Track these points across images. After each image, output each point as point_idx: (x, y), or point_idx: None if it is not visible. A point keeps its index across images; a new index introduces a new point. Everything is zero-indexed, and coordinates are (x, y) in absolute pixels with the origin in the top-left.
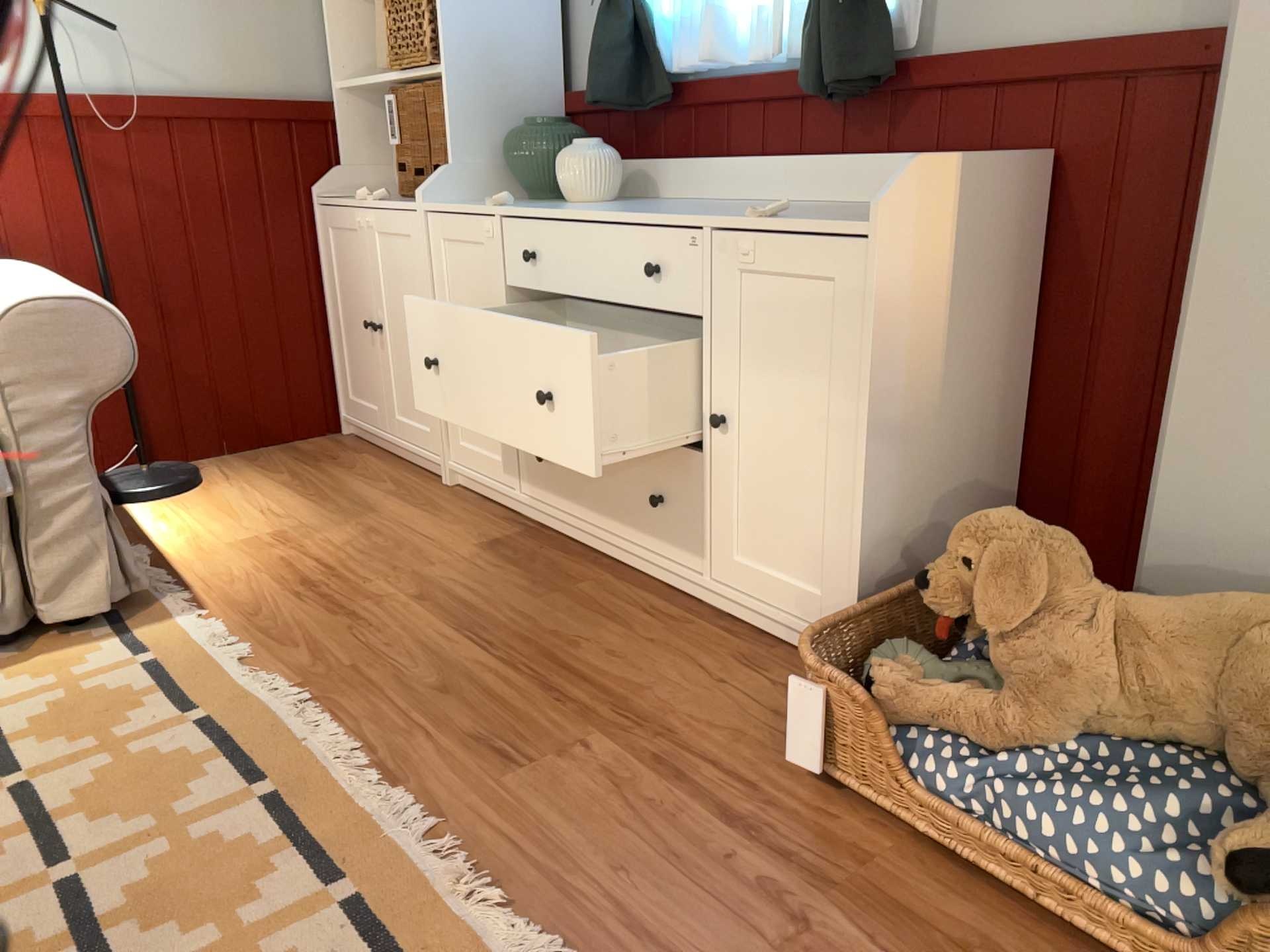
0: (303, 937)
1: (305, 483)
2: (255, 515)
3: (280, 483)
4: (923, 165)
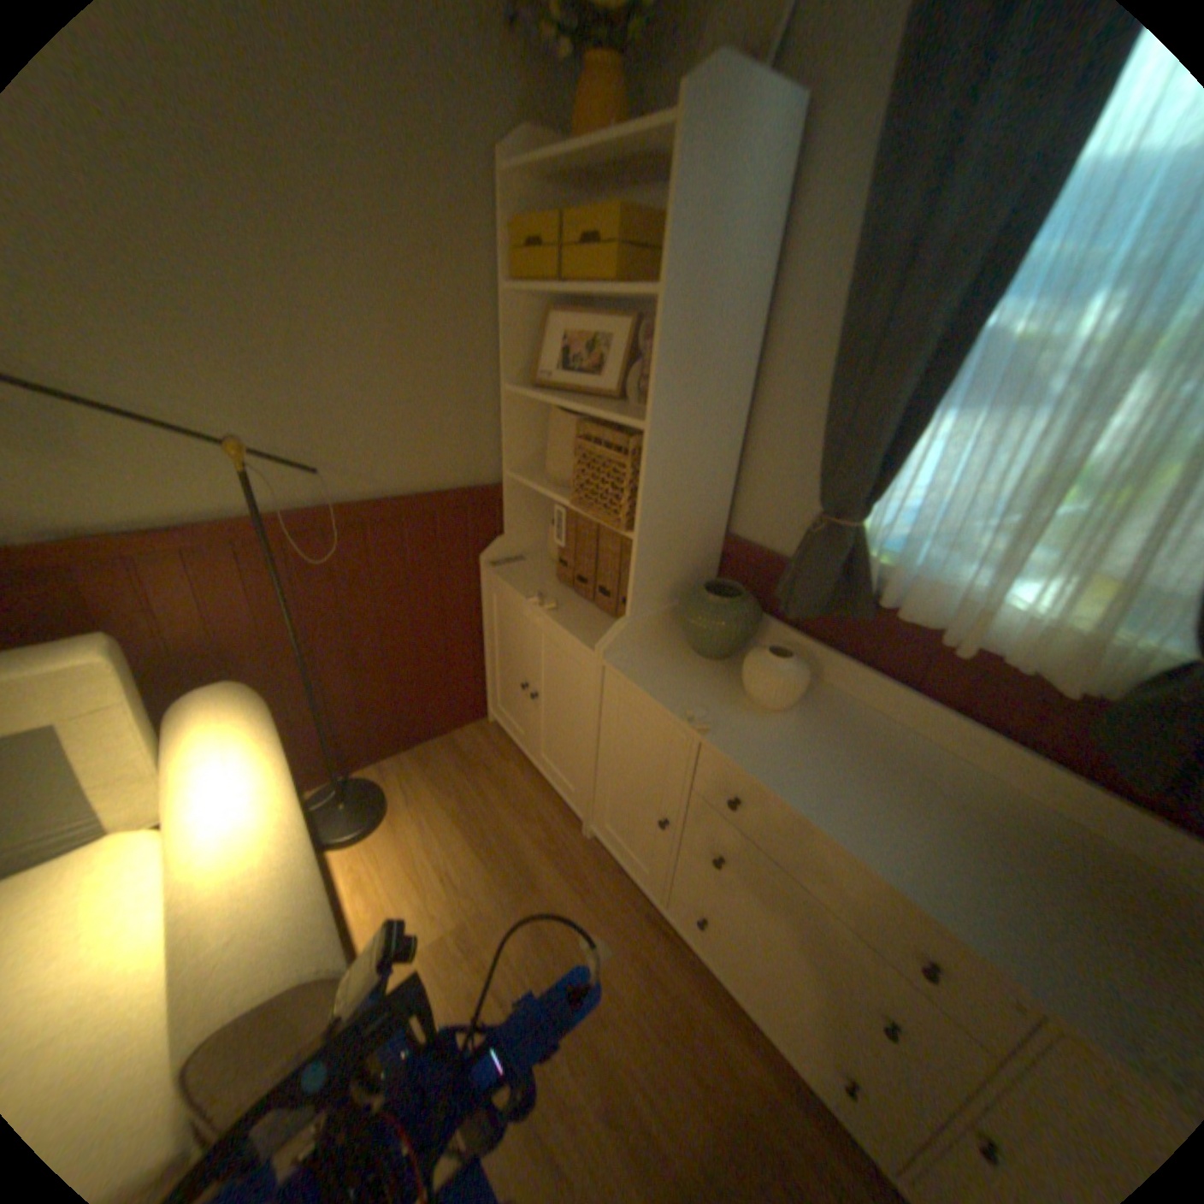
0: None
1: (471, 819)
2: (436, 886)
3: (451, 817)
4: None
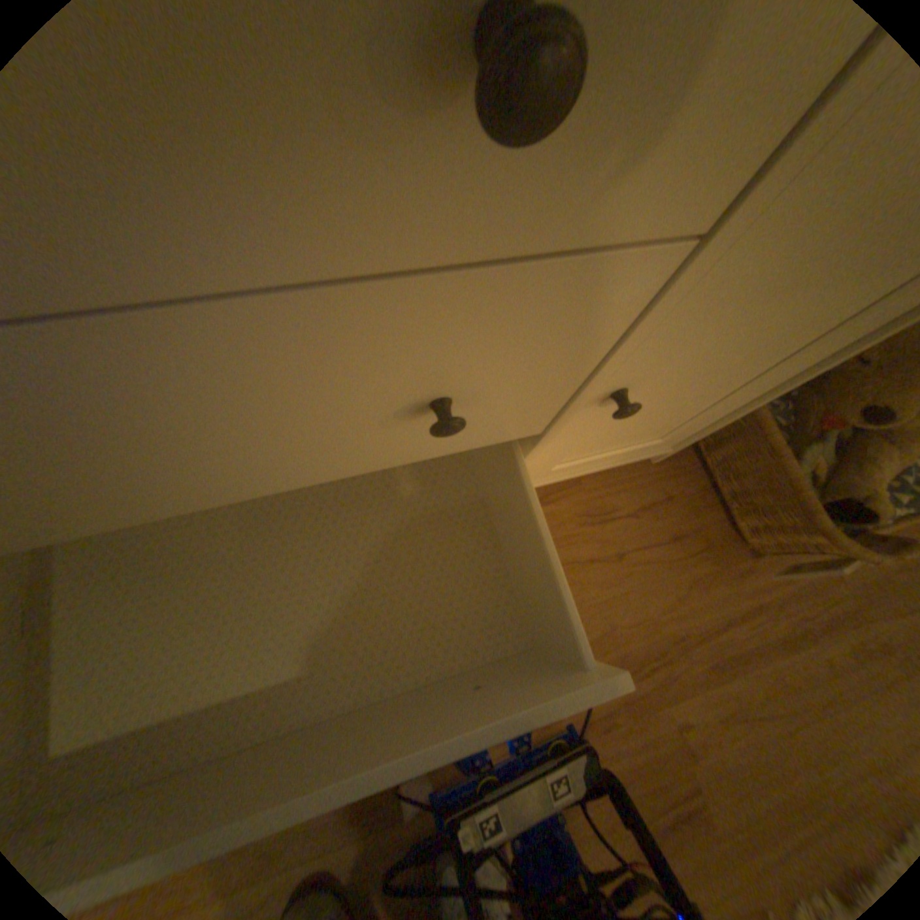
0: None
1: None
2: None
3: None
4: None
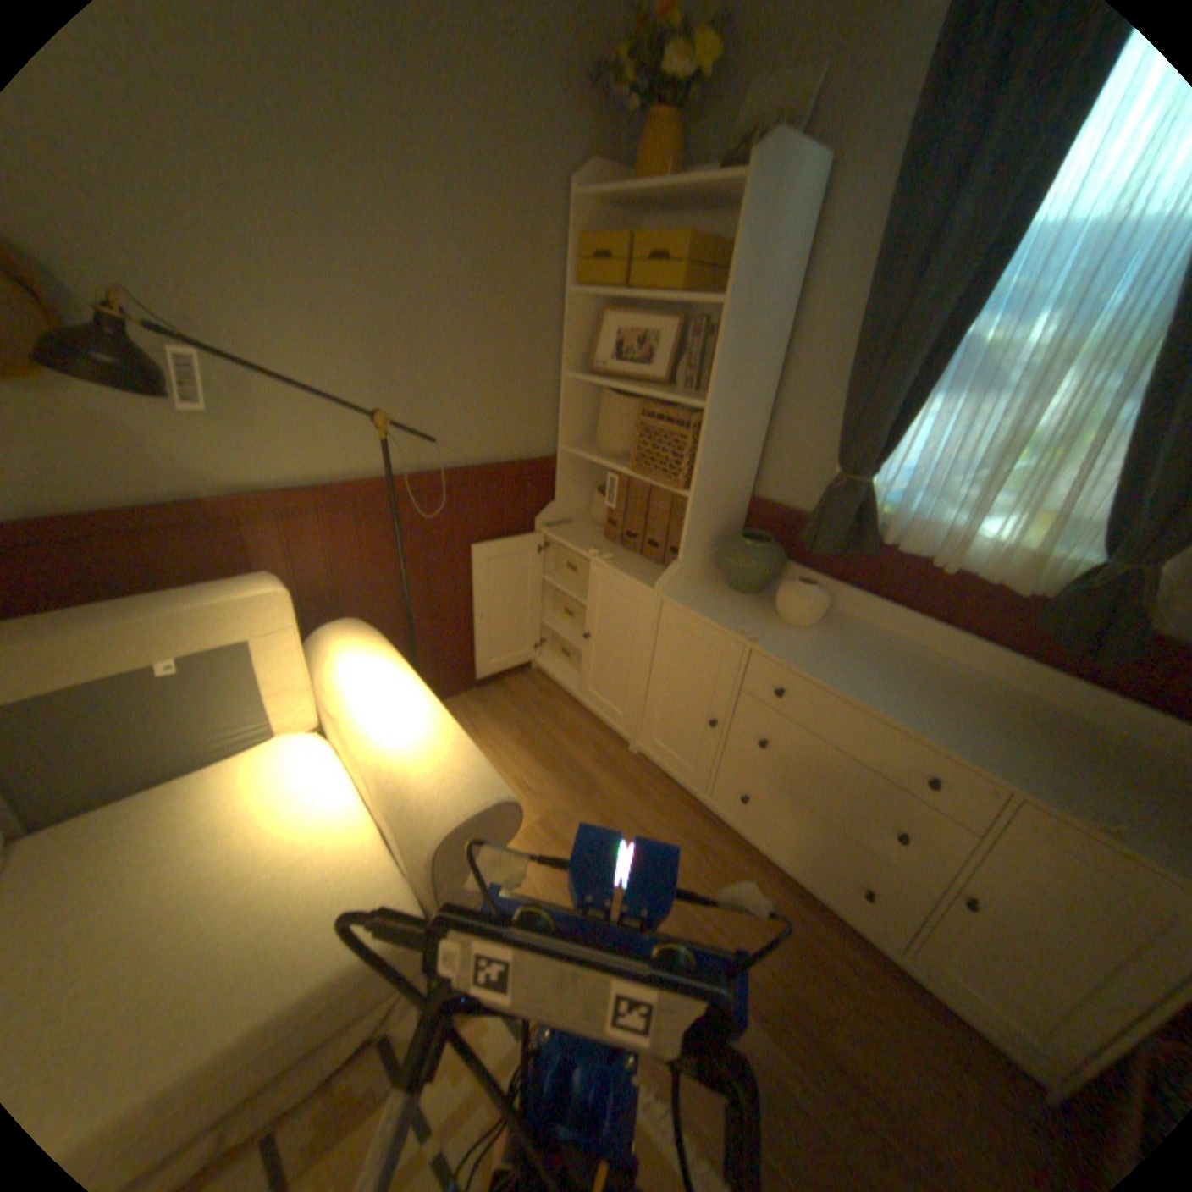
0: None
1: (533, 741)
2: (516, 789)
3: (516, 739)
4: None
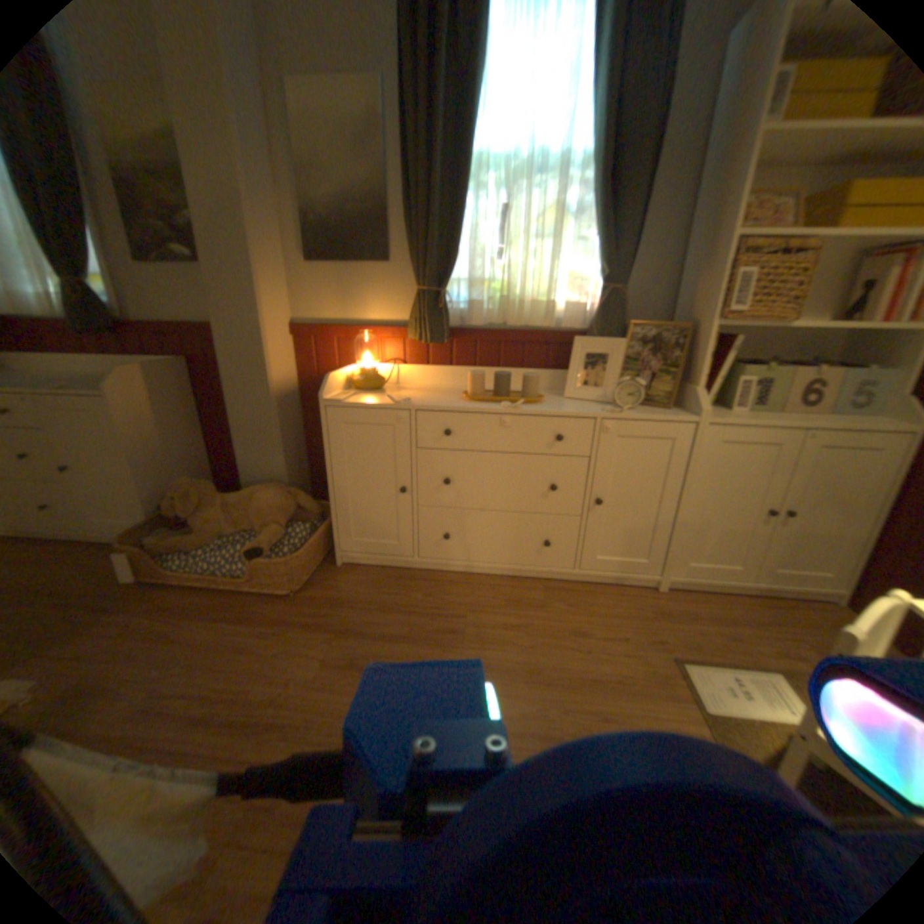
0: None
1: None
2: None
3: None
4: (124, 369)
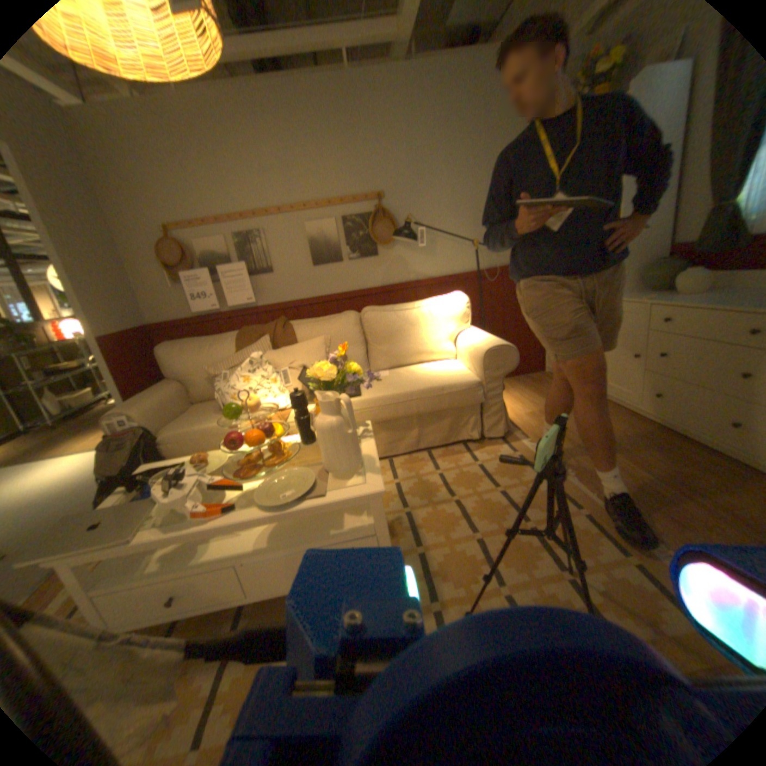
0: (626, 574)
1: (541, 391)
2: (528, 403)
3: (531, 391)
4: None
